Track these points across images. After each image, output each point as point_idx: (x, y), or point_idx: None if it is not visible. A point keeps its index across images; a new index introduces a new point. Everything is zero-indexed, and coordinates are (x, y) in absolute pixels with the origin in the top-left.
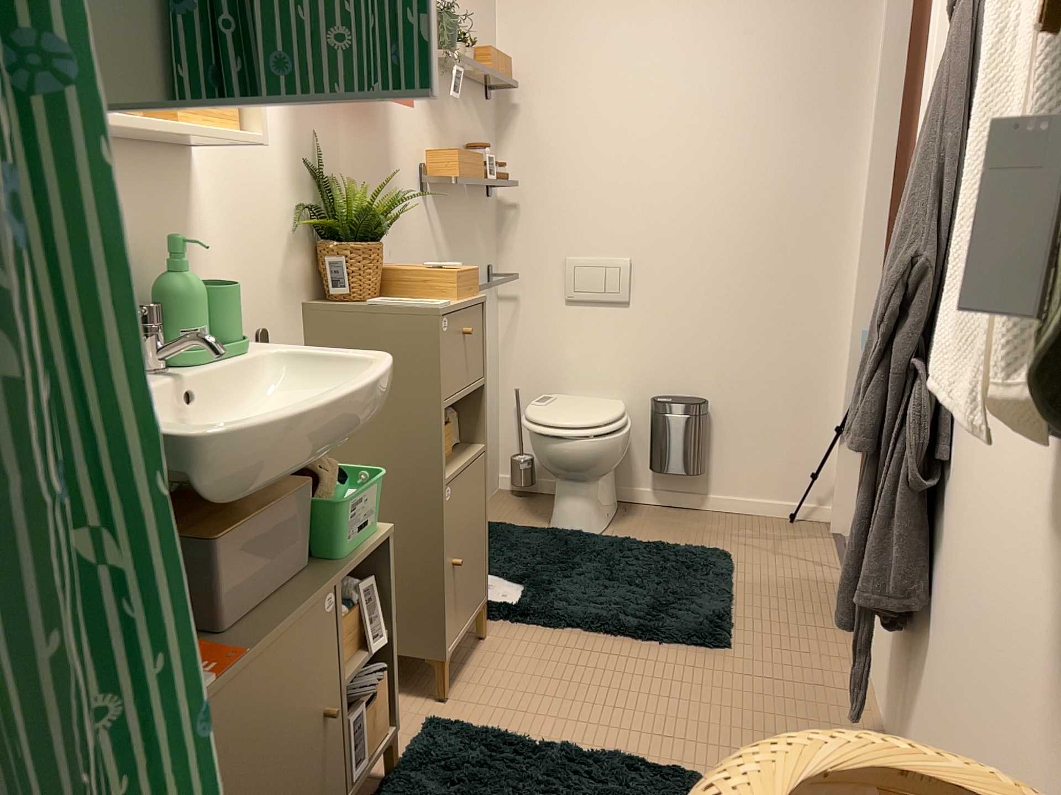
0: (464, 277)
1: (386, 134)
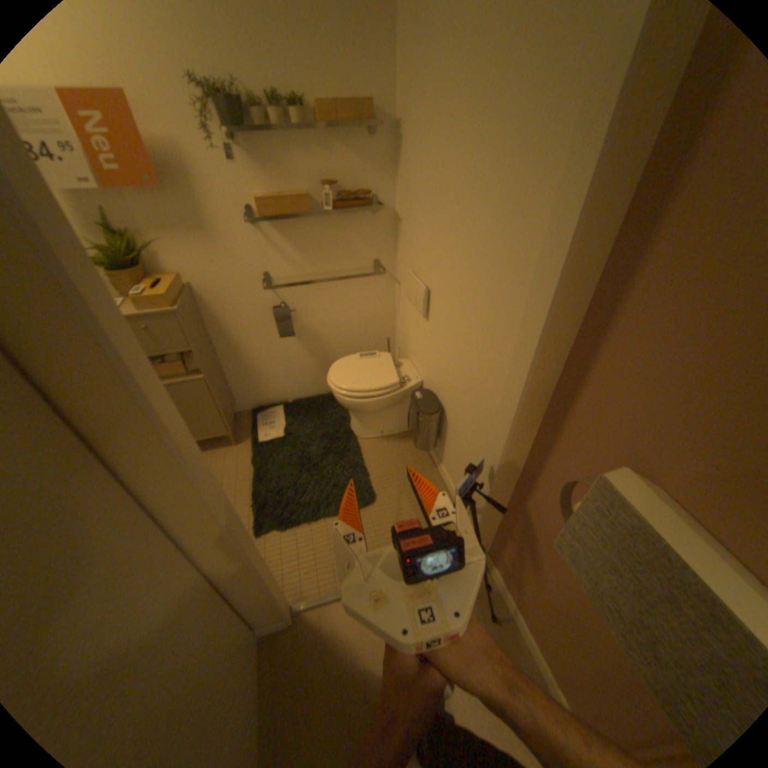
0: (141, 300)
1: (183, 191)
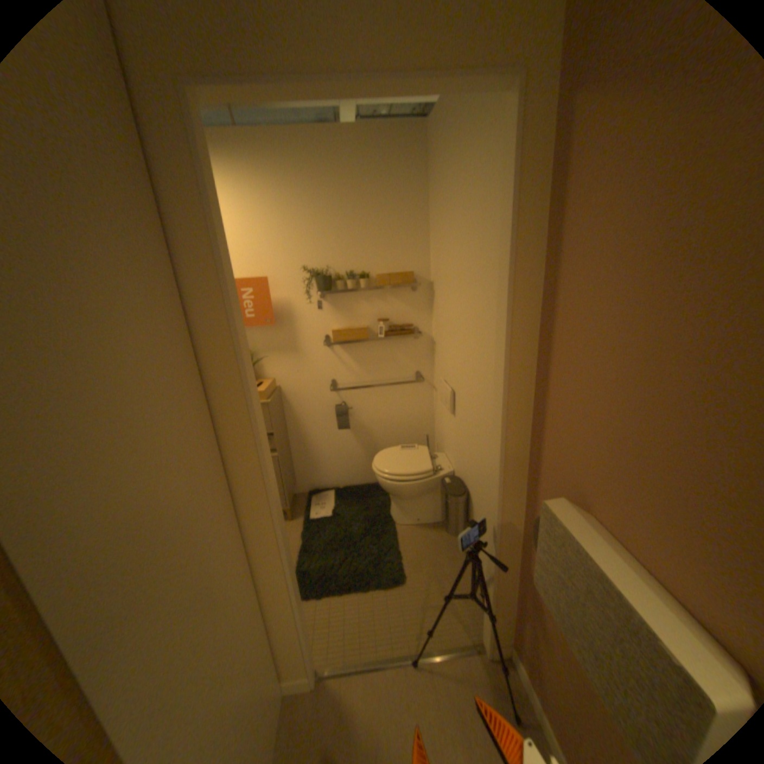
0: None
1: (289, 328)
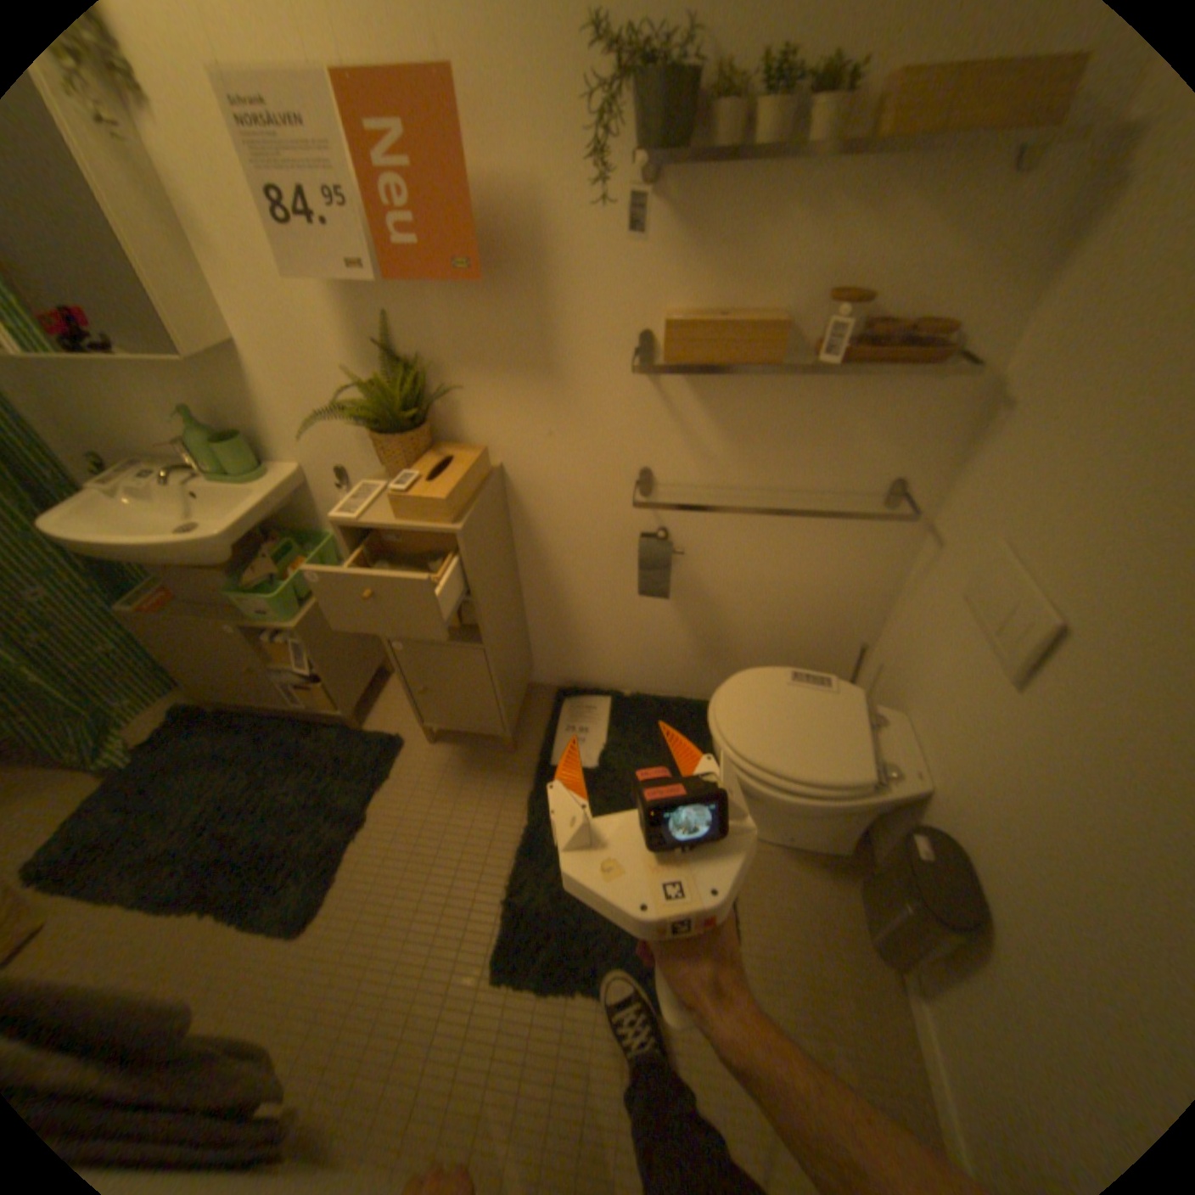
0: (406, 501)
1: (530, 291)
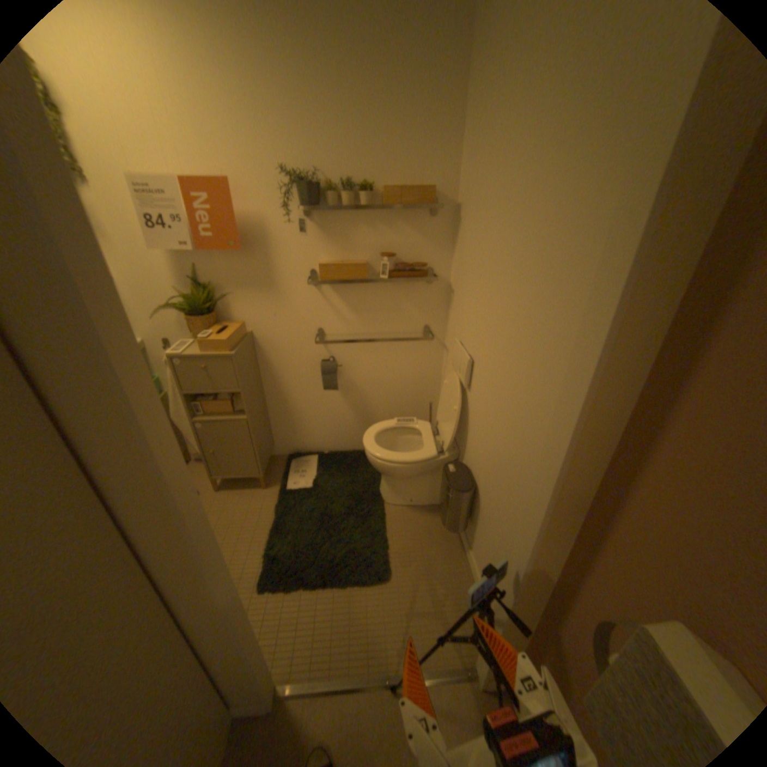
0: (207, 343)
1: (262, 256)
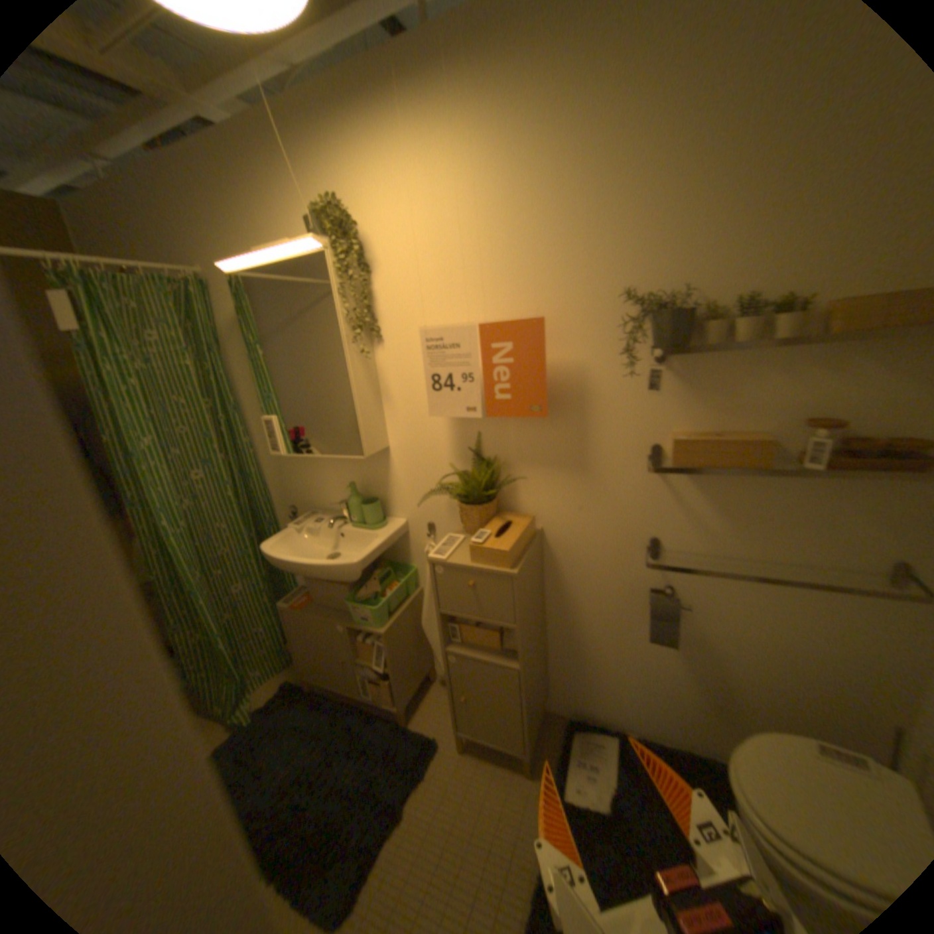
0: (480, 549)
1: (573, 420)
